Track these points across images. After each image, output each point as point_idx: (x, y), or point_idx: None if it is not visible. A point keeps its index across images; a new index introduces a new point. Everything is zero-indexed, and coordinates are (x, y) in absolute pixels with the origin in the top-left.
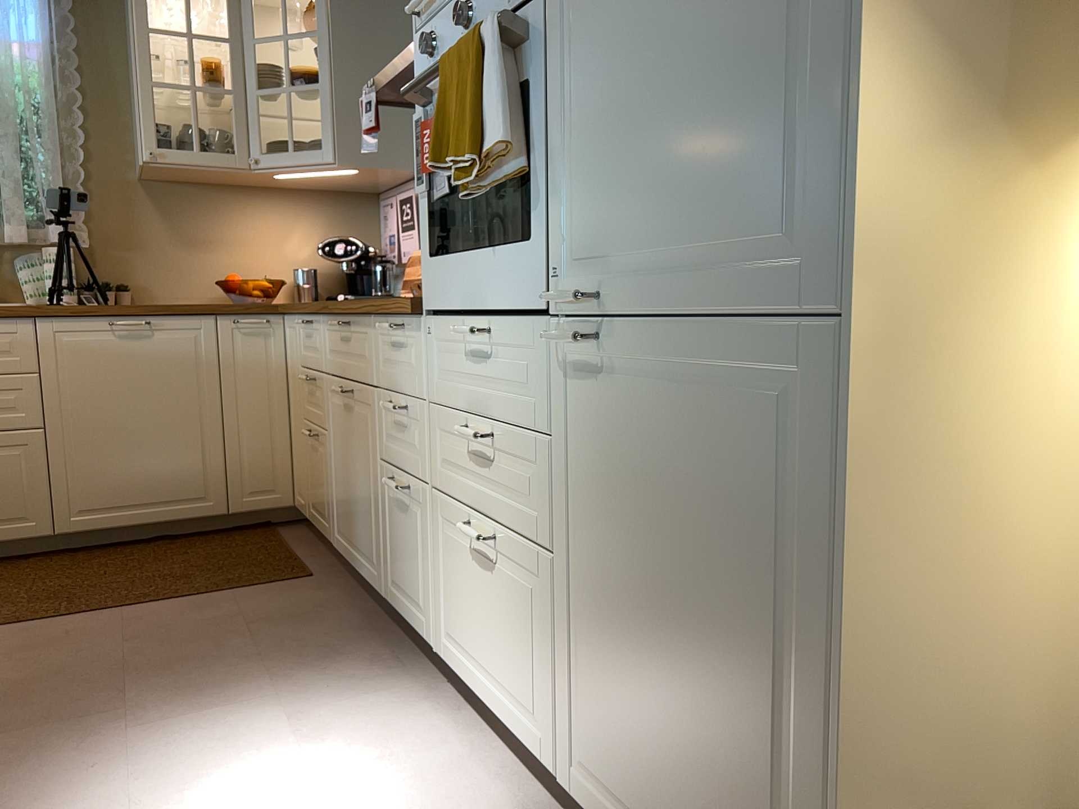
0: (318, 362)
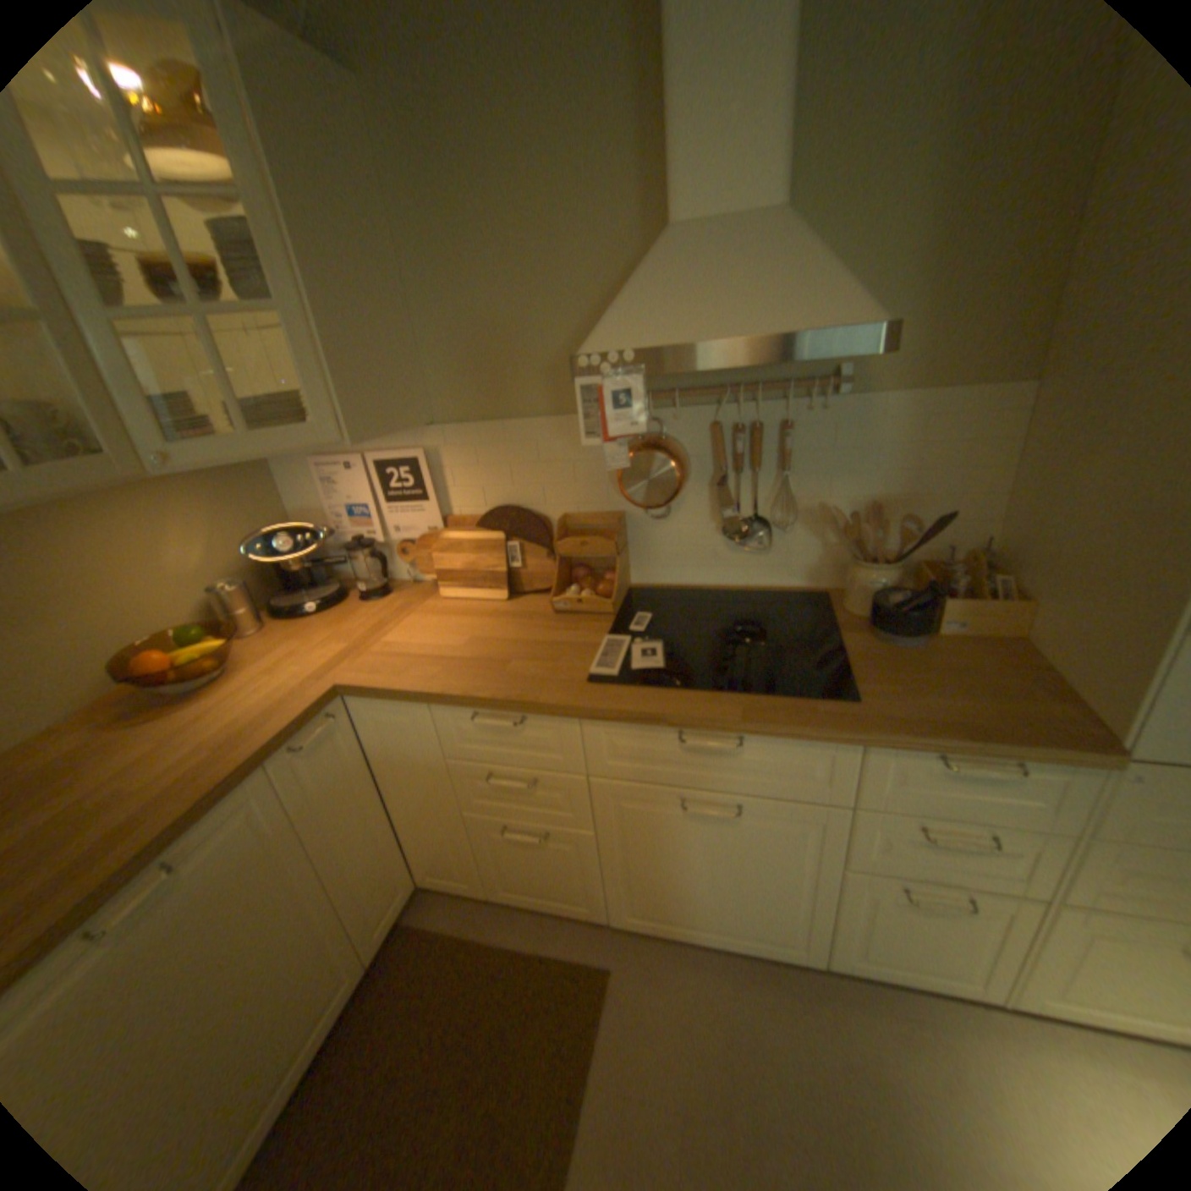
0: (552, 762)
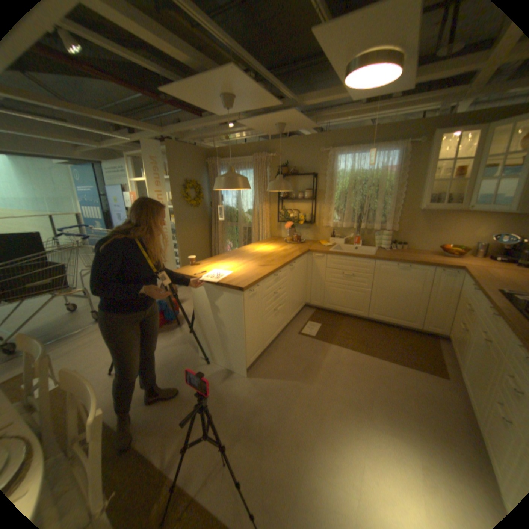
0: (477, 307)
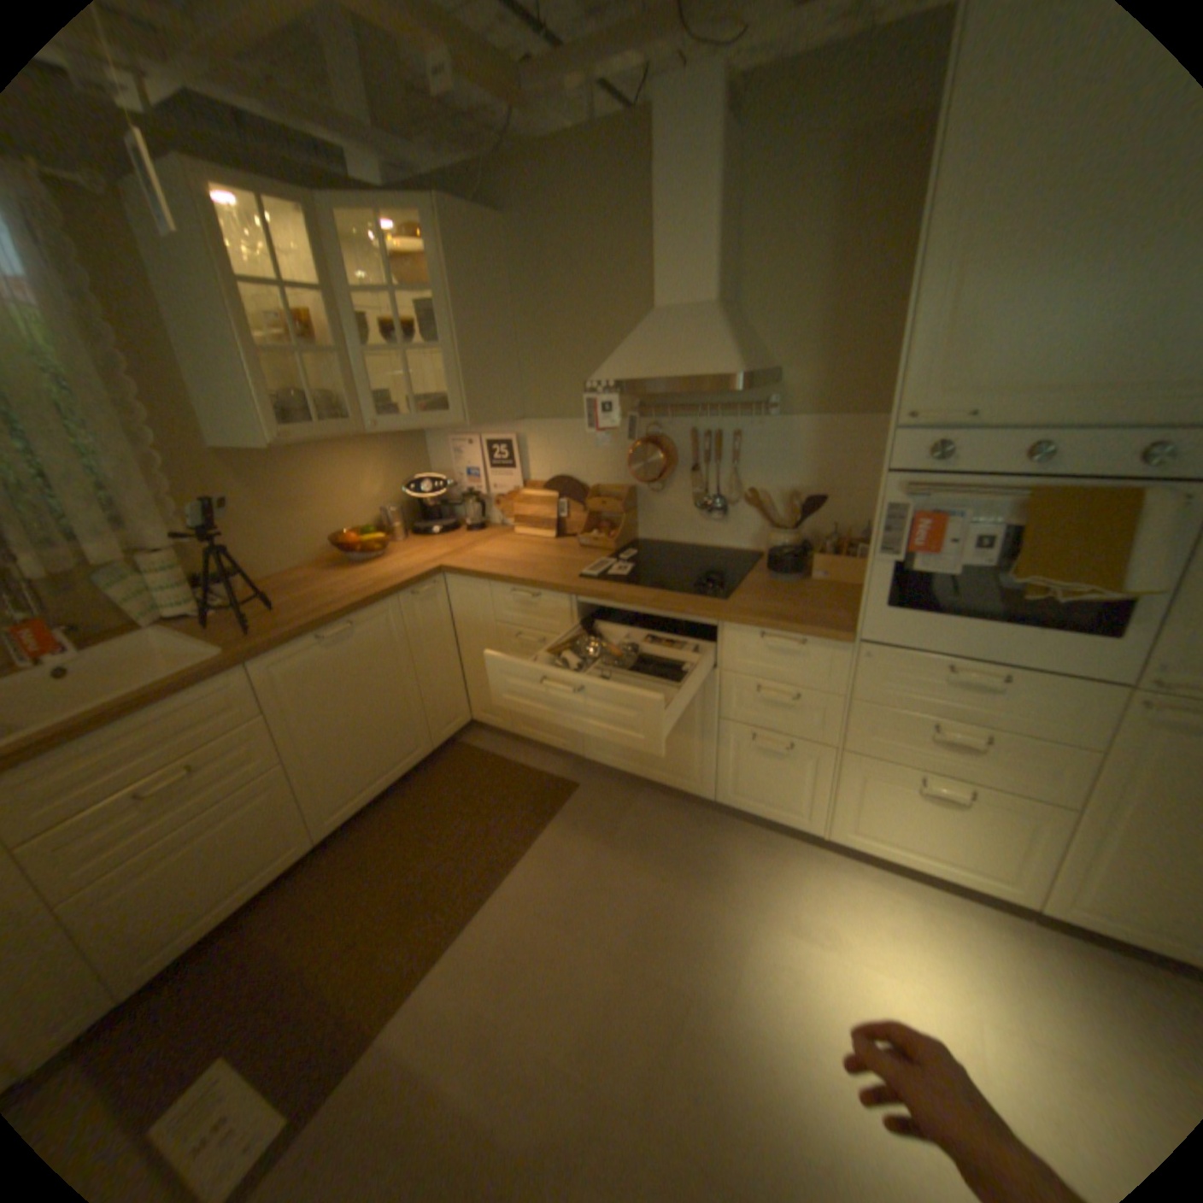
0: (553, 628)
